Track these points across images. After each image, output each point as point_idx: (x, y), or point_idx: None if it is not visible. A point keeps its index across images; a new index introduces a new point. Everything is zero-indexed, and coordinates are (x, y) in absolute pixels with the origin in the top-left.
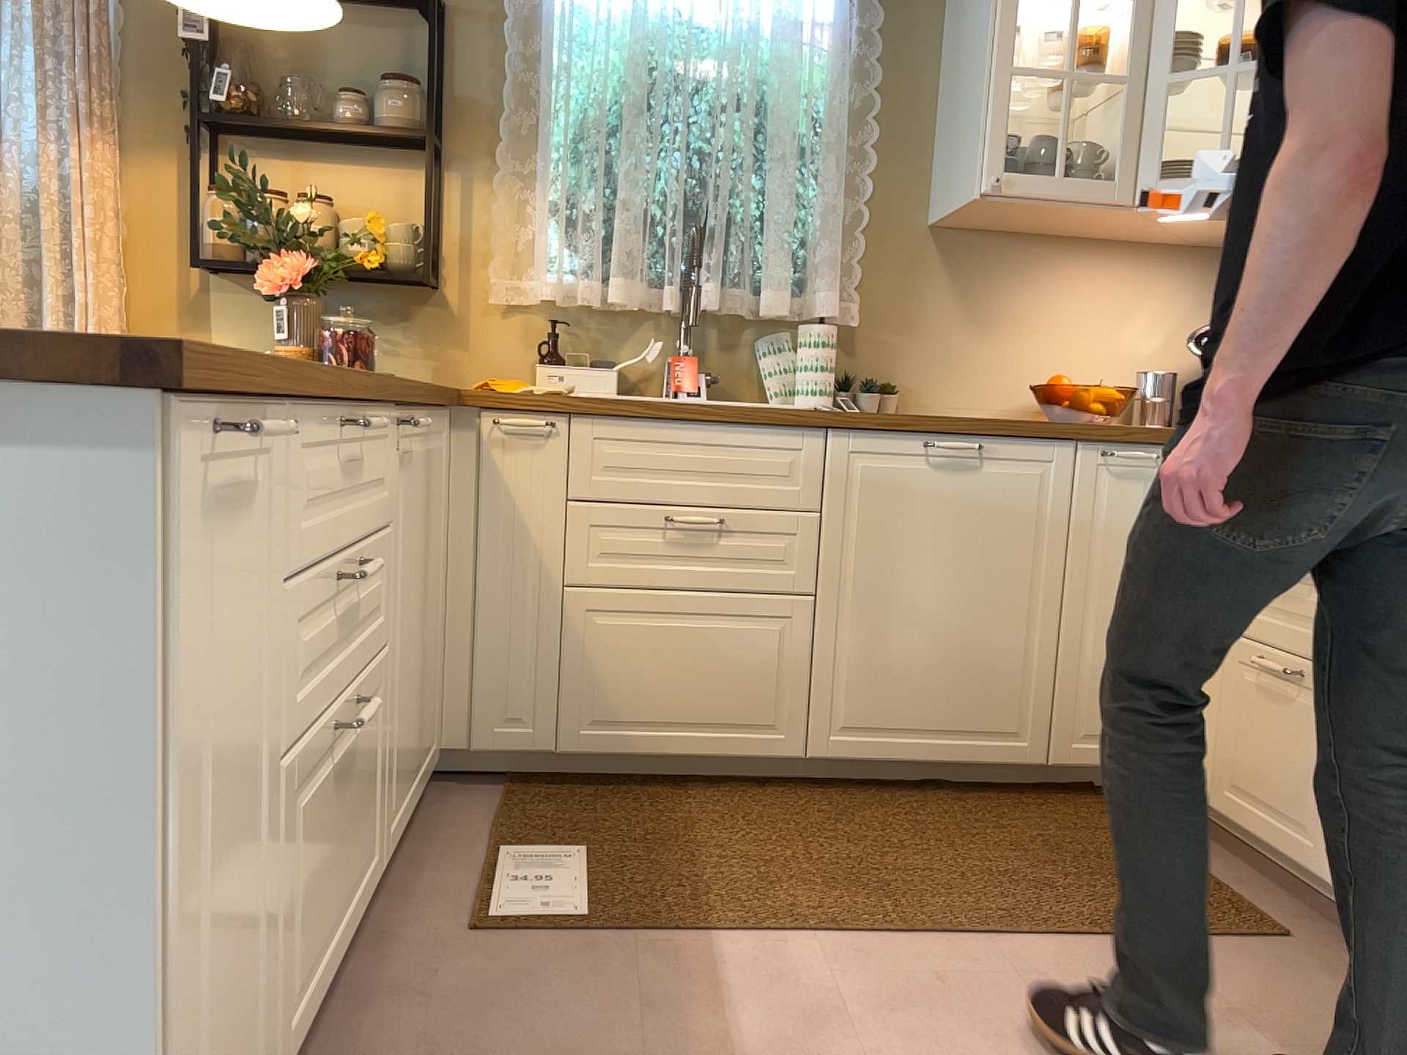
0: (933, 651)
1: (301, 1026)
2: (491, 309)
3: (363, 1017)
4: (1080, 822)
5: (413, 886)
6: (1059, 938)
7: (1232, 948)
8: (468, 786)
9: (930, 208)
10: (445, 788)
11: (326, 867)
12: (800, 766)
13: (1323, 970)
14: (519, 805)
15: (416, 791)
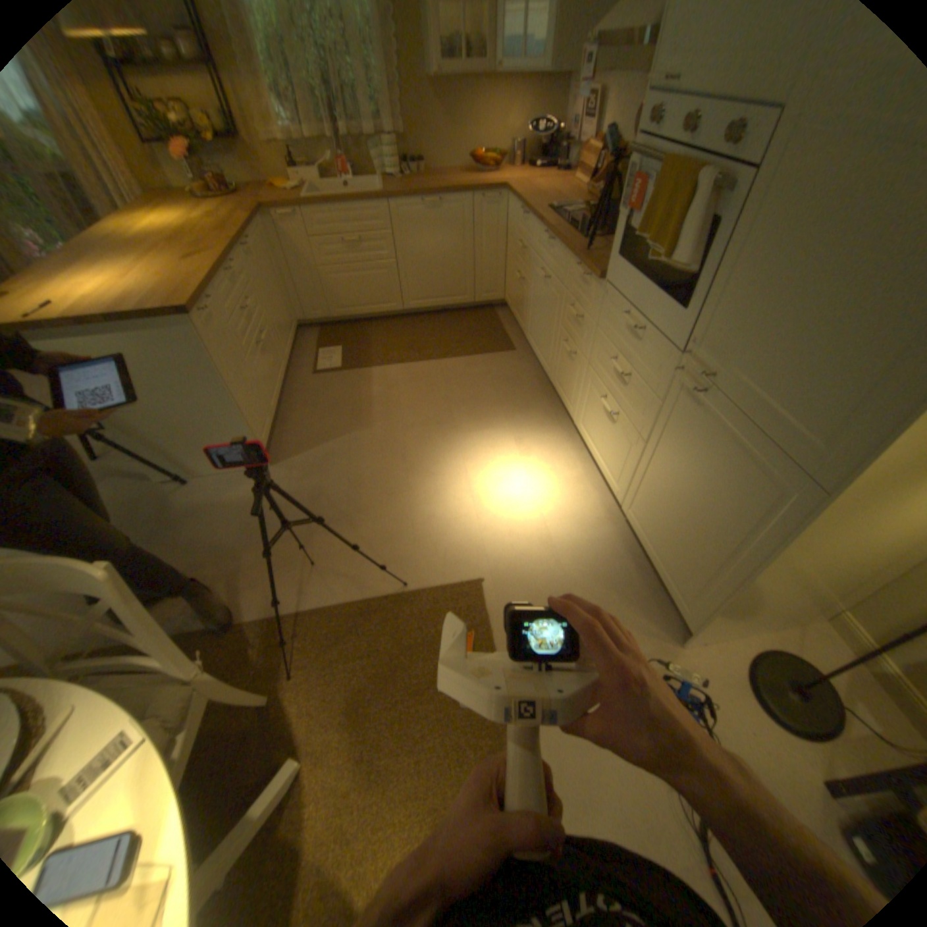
0: (434, 273)
1: (275, 402)
2: (260, 144)
3: (291, 397)
4: (479, 320)
5: (297, 363)
6: (455, 357)
7: (497, 355)
8: (308, 330)
9: (423, 67)
10: (302, 331)
11: (268, 370)
12: (402, 311)
13: (516, 358)
14: (323, 334)
15: (290, 338)
